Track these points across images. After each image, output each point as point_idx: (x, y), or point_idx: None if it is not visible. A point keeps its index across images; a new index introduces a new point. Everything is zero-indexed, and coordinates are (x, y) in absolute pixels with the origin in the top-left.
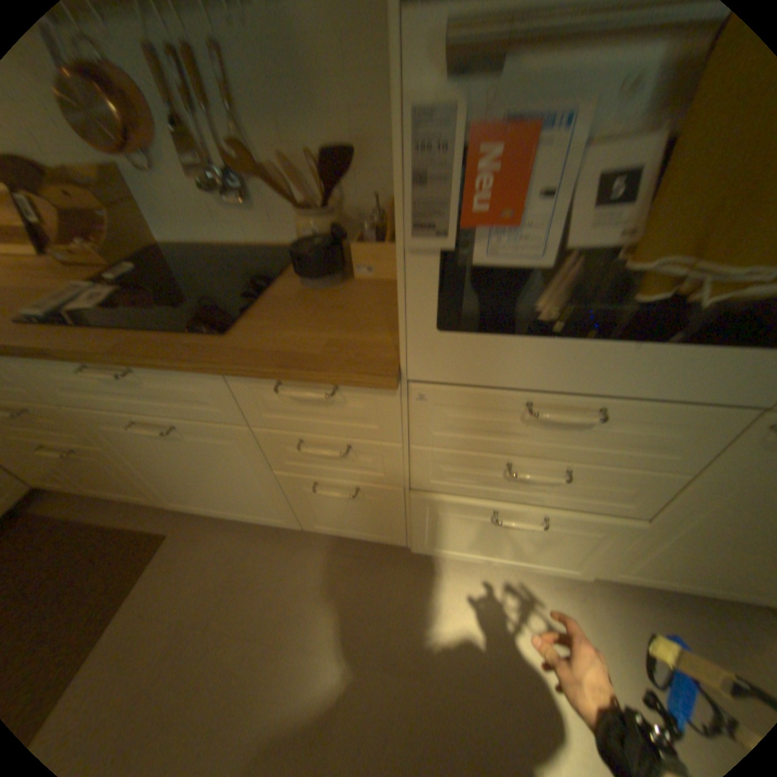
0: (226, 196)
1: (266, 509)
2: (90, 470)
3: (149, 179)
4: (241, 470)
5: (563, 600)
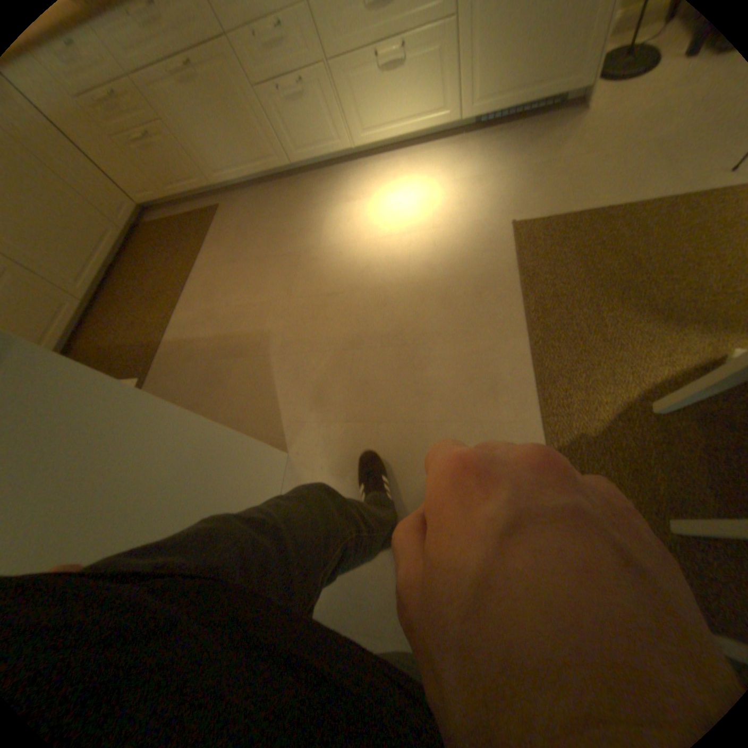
0: None
1: (264, 146)
2: (162, 157)
3: None
4: (236, 97)
5: (449, 147)
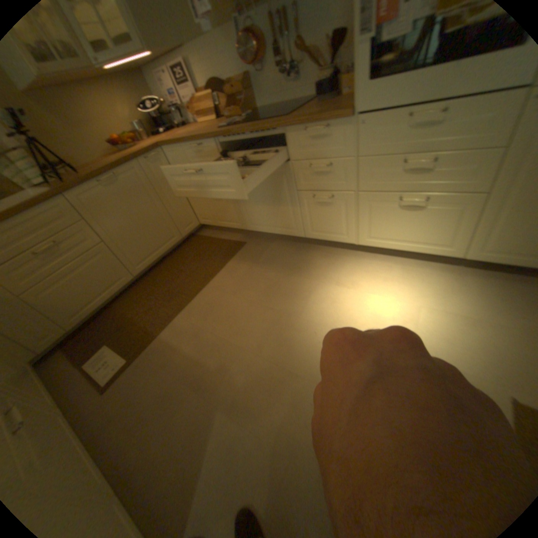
0: (289, 76)
1: (290, 222)
2: (224, 207)
3: (259, 76)
4: (283, 192)
5: (444, 274)
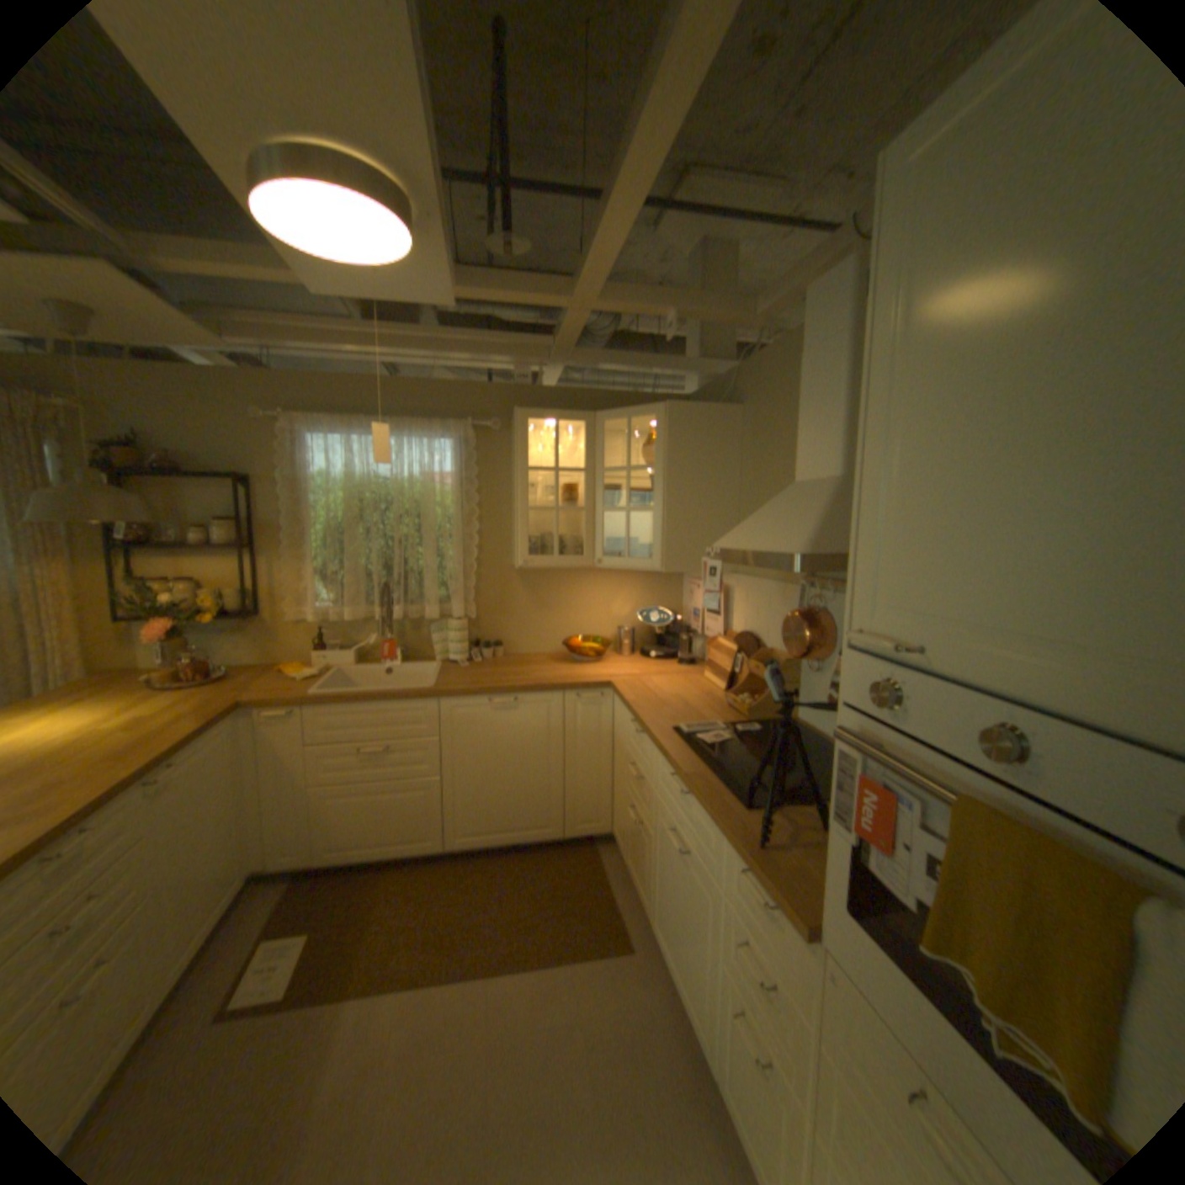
0: None
1: (702, 1016)
2: (639, 851)
3: (816, 682)
4: (705, 942)
5: None
